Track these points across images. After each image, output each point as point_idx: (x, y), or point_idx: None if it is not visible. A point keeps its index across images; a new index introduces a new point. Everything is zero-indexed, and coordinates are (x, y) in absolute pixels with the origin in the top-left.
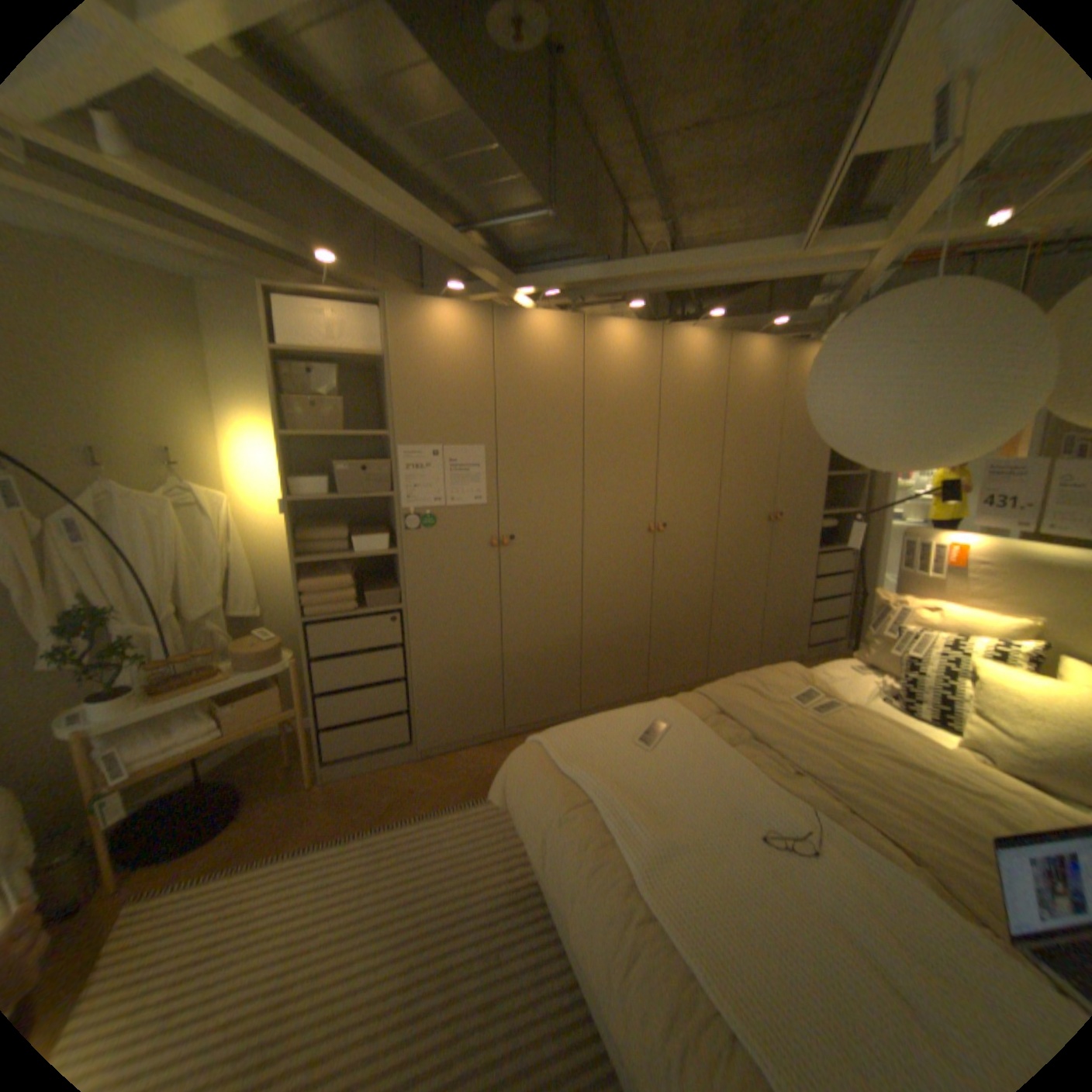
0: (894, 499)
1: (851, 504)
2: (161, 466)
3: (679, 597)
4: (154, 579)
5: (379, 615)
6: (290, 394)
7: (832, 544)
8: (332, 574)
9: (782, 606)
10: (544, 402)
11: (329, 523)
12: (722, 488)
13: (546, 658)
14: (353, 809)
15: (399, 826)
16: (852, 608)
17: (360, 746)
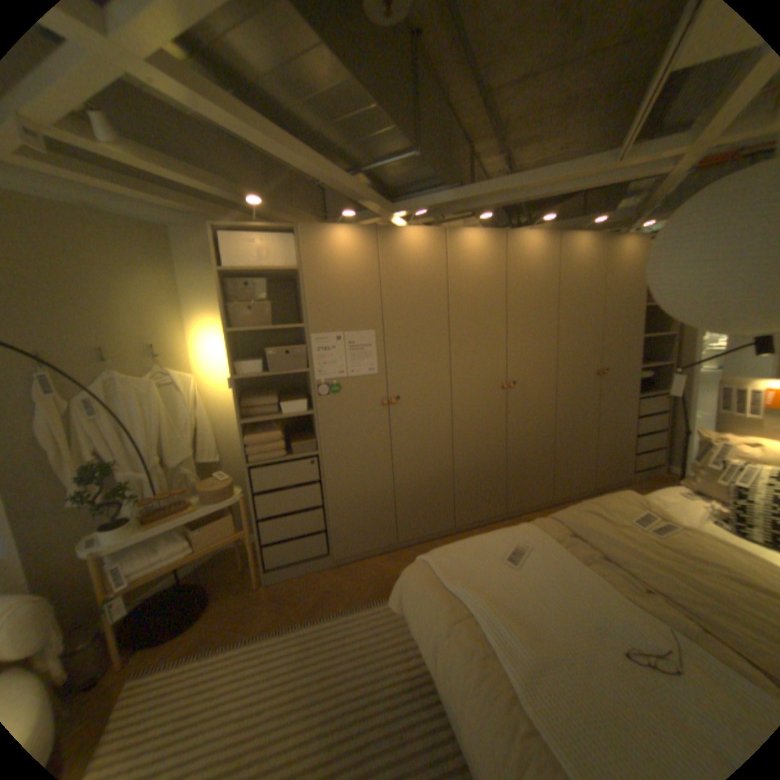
0: (701, 352)
1: (664, 358)
2: (149, 357)
3: (529, 437)
4: (145, 438)
5: (302, 459)
6: (234, 301)
7: (650, 391)
8: (268, 430)
9: (611, 441)
10: (418, 295)
11: (265, 393)
12: (559, 351)
13: (427, 487)
14: (288, 606)
15: (322, 620)
16: (670, 440)
17: (292, 556)
